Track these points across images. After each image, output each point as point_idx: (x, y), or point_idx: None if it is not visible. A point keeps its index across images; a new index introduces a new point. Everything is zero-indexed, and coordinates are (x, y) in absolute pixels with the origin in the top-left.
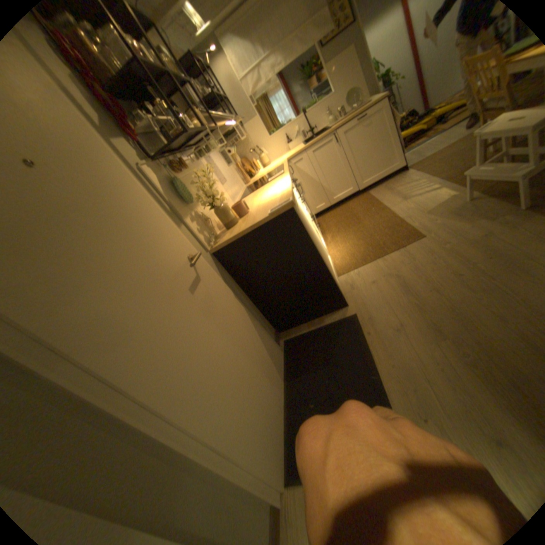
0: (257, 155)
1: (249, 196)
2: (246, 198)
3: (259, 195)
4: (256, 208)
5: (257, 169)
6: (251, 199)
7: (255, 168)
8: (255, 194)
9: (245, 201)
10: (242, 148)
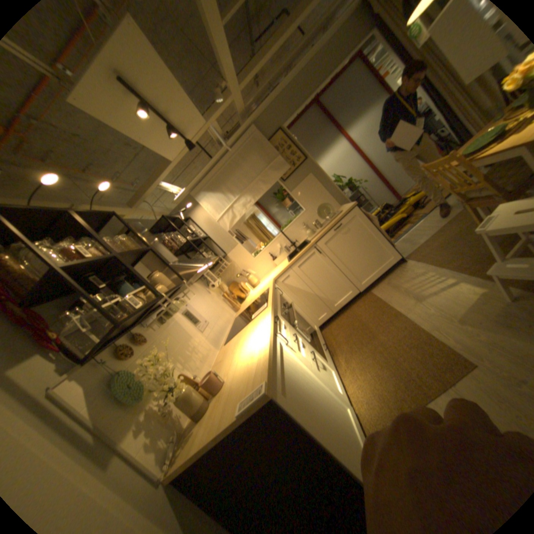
0: (246, 276)
1: (233, 343)
2: (229, 346)
3: (240, 347)
4: (230, 384)
5: (248, 290)
6: (232, 353)
7: (245, 290)
8: (238, 343)
9: (227, 353)
10: (230, 274)
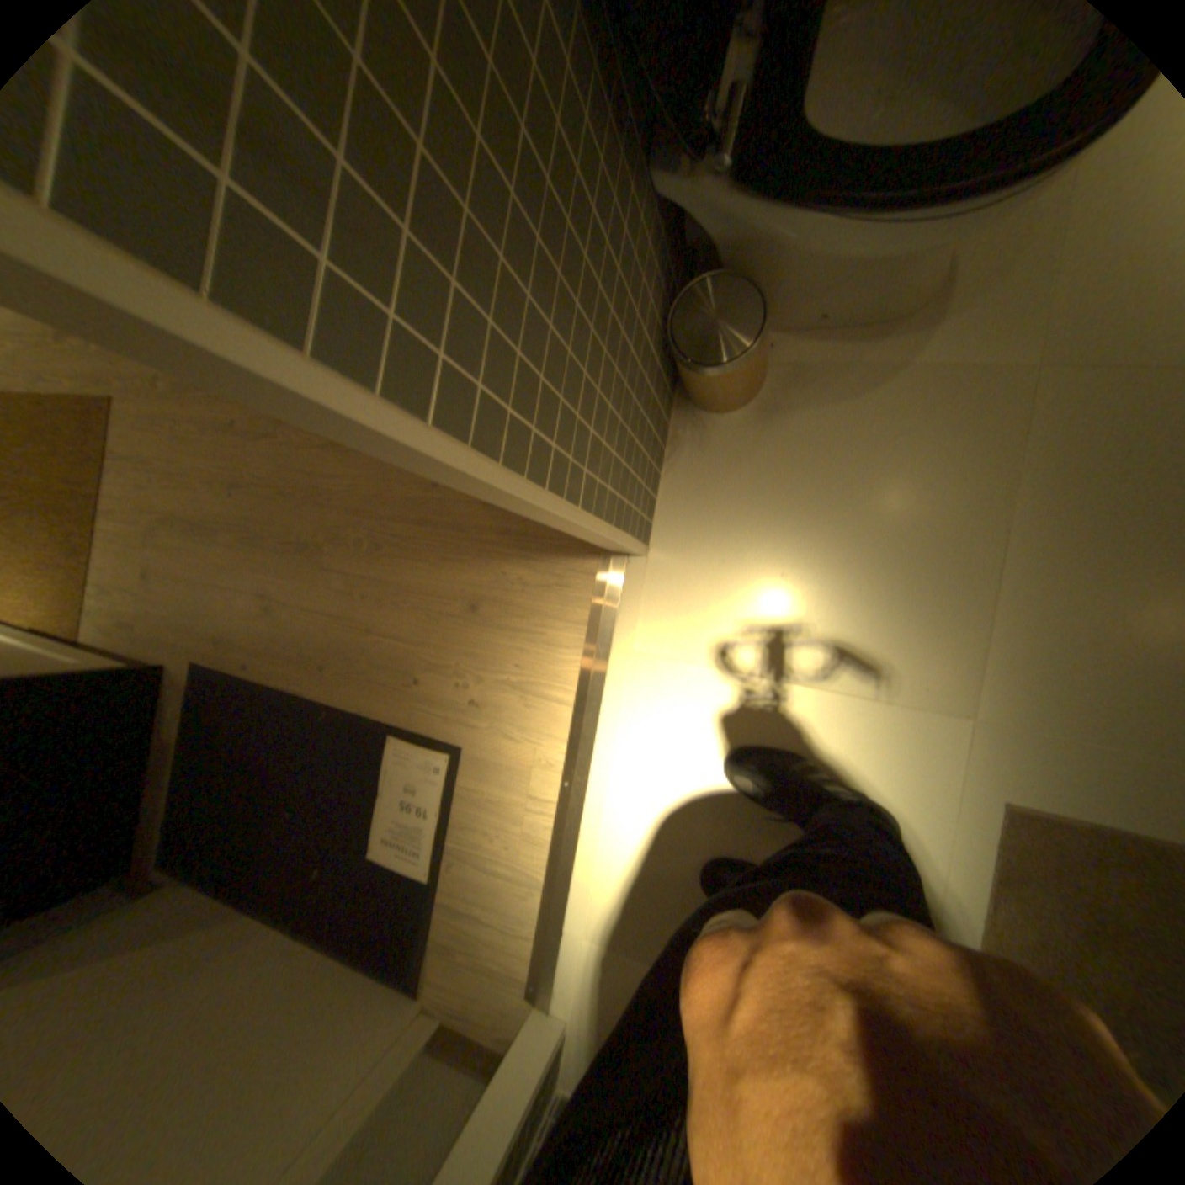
0: None
1: None
2: None
3: None
4: None
5: None
6: None
7: None
8: None
9: None
10: None
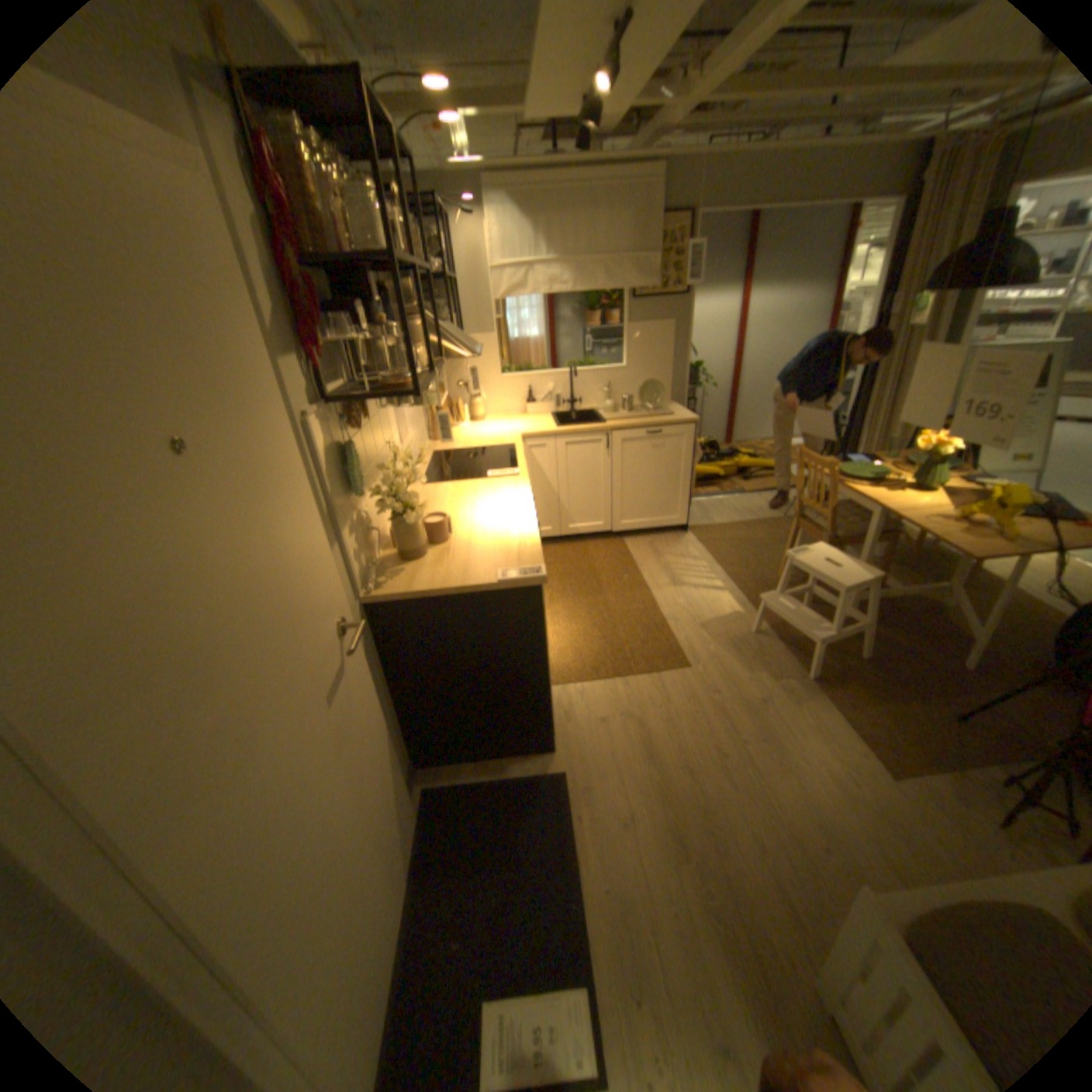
0: (466, 393)
1: (446, 492)
2: (437, 492)
3: (469, 506)
4: (467, 544)
5: (457, 419)
6: (450, 505)
7: (456, 417)
8: (459, 497)
9: (436, 500)
10: (443, 370)
